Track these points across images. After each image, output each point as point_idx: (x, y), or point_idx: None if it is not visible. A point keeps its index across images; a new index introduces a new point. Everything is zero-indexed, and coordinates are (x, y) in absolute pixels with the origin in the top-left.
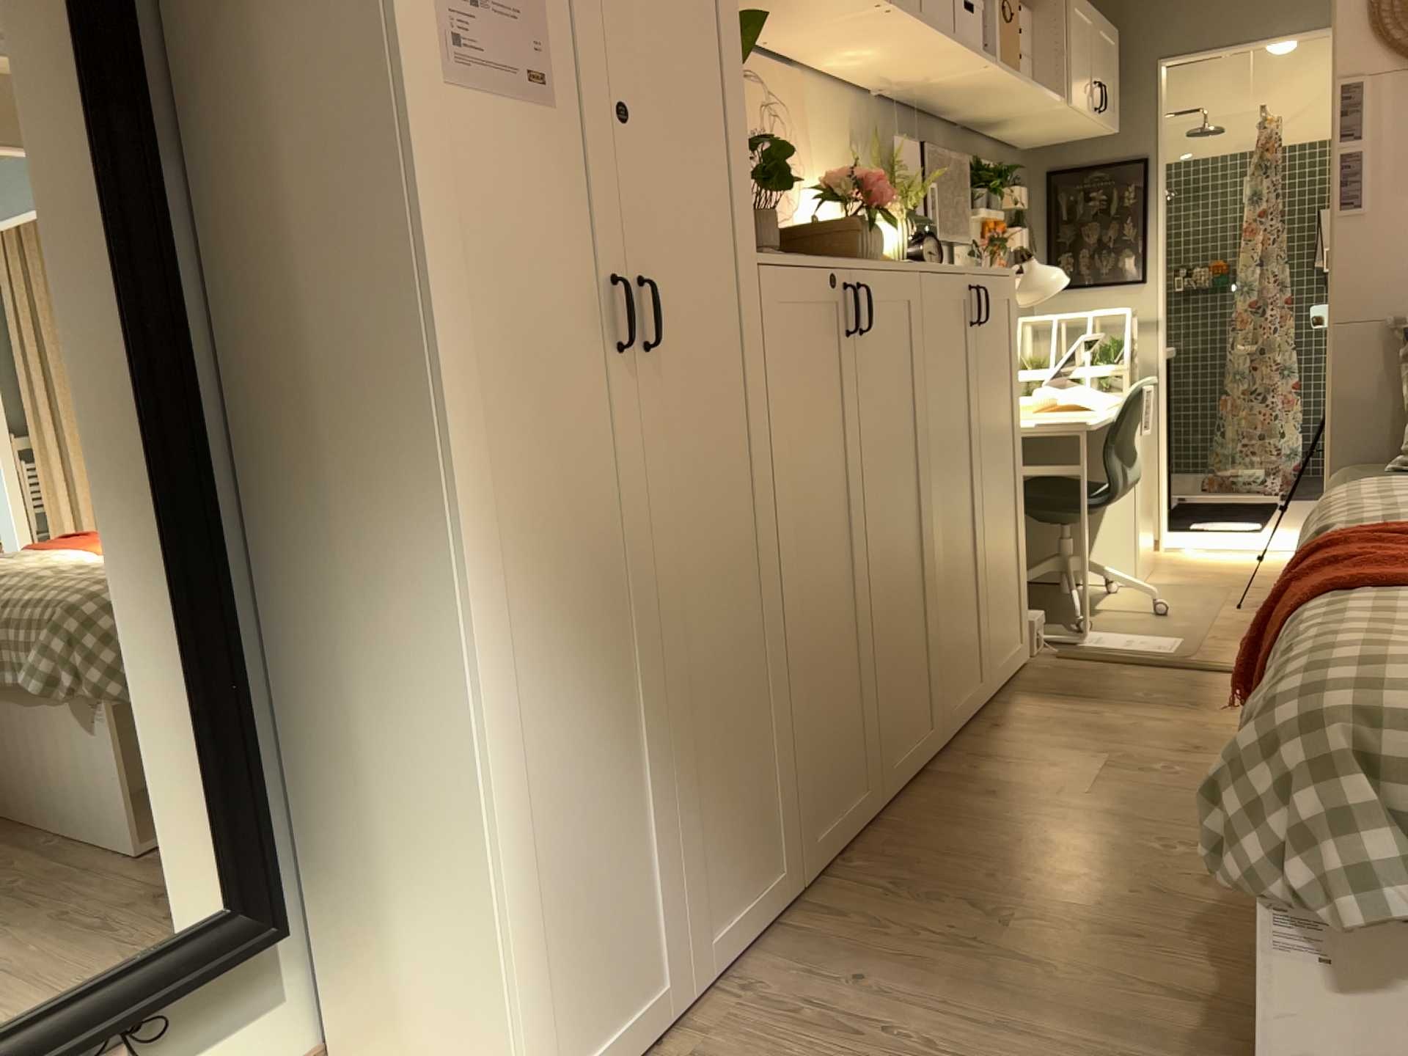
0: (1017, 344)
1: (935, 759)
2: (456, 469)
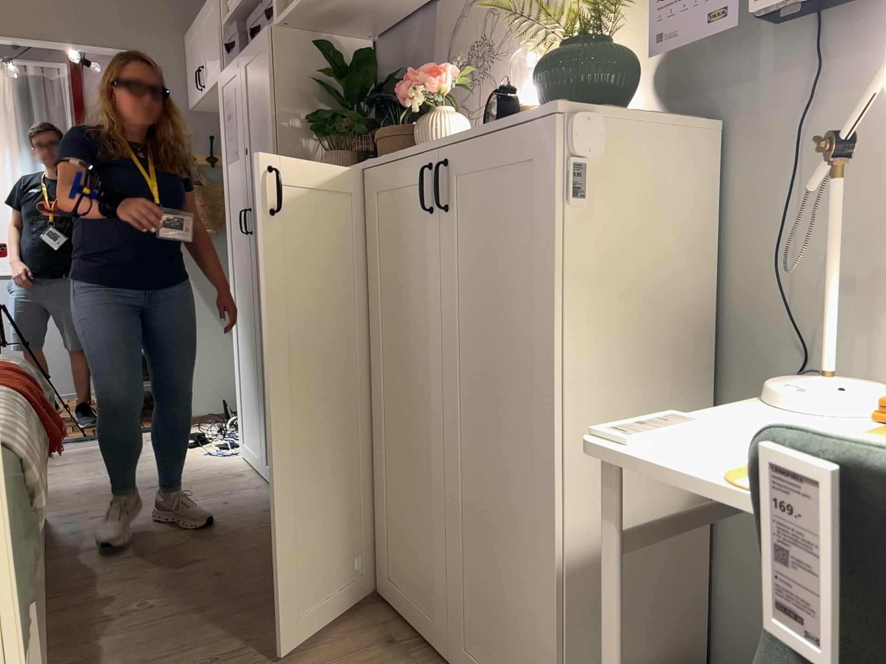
0: (555, 240)
1: (372, 592)
2: (229, 263)
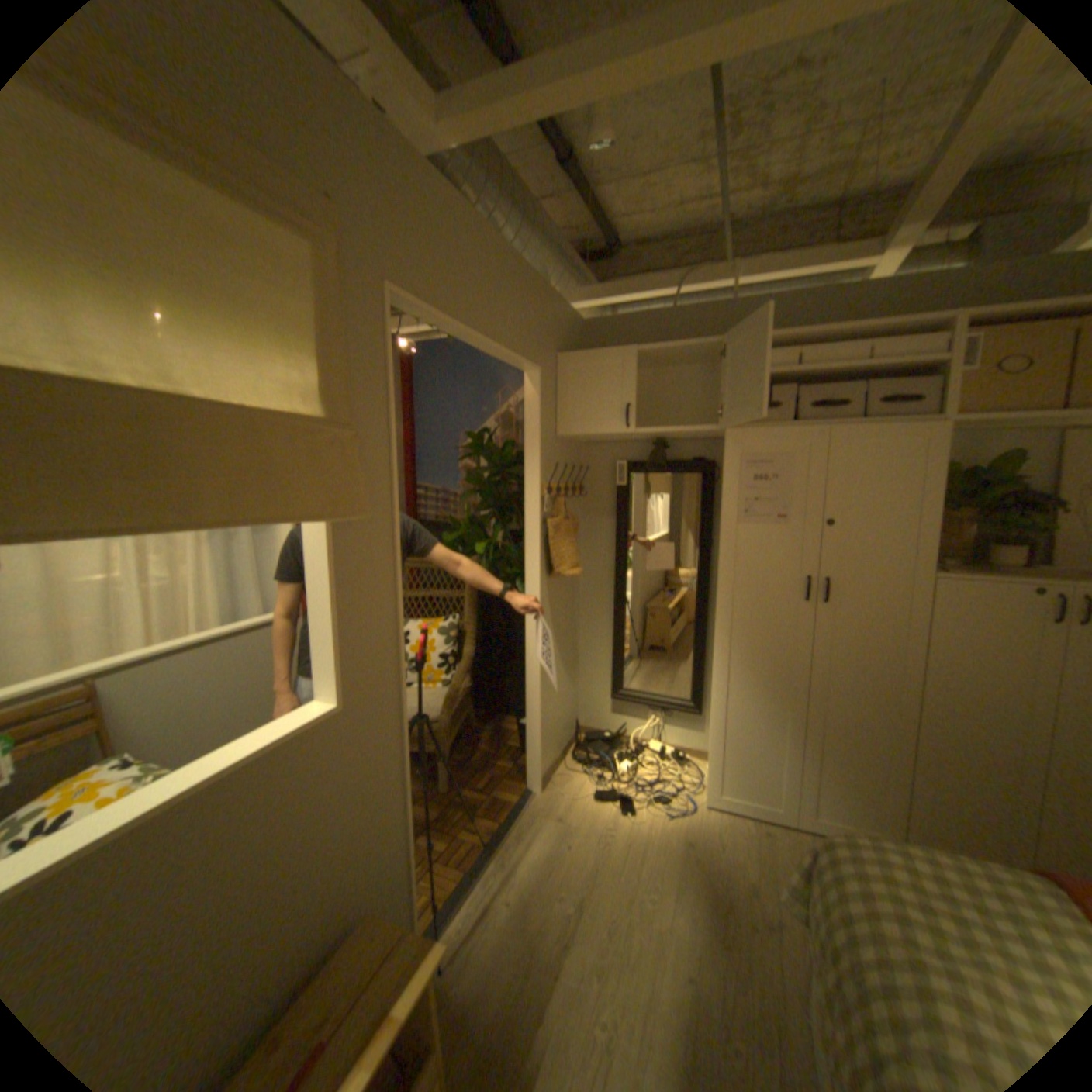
0: None
1: None
2: (721, 622)
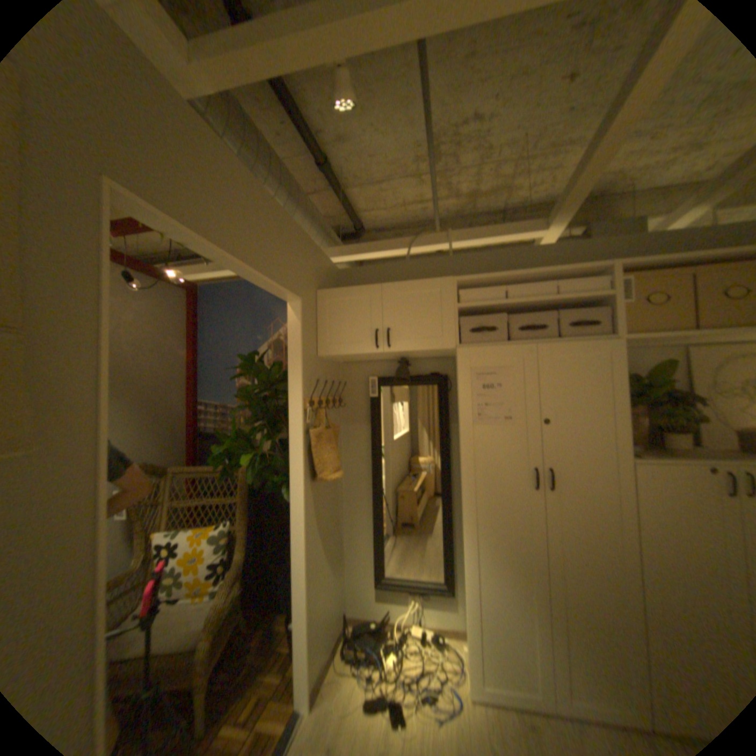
0: None
1: None
2: (467, 512)
